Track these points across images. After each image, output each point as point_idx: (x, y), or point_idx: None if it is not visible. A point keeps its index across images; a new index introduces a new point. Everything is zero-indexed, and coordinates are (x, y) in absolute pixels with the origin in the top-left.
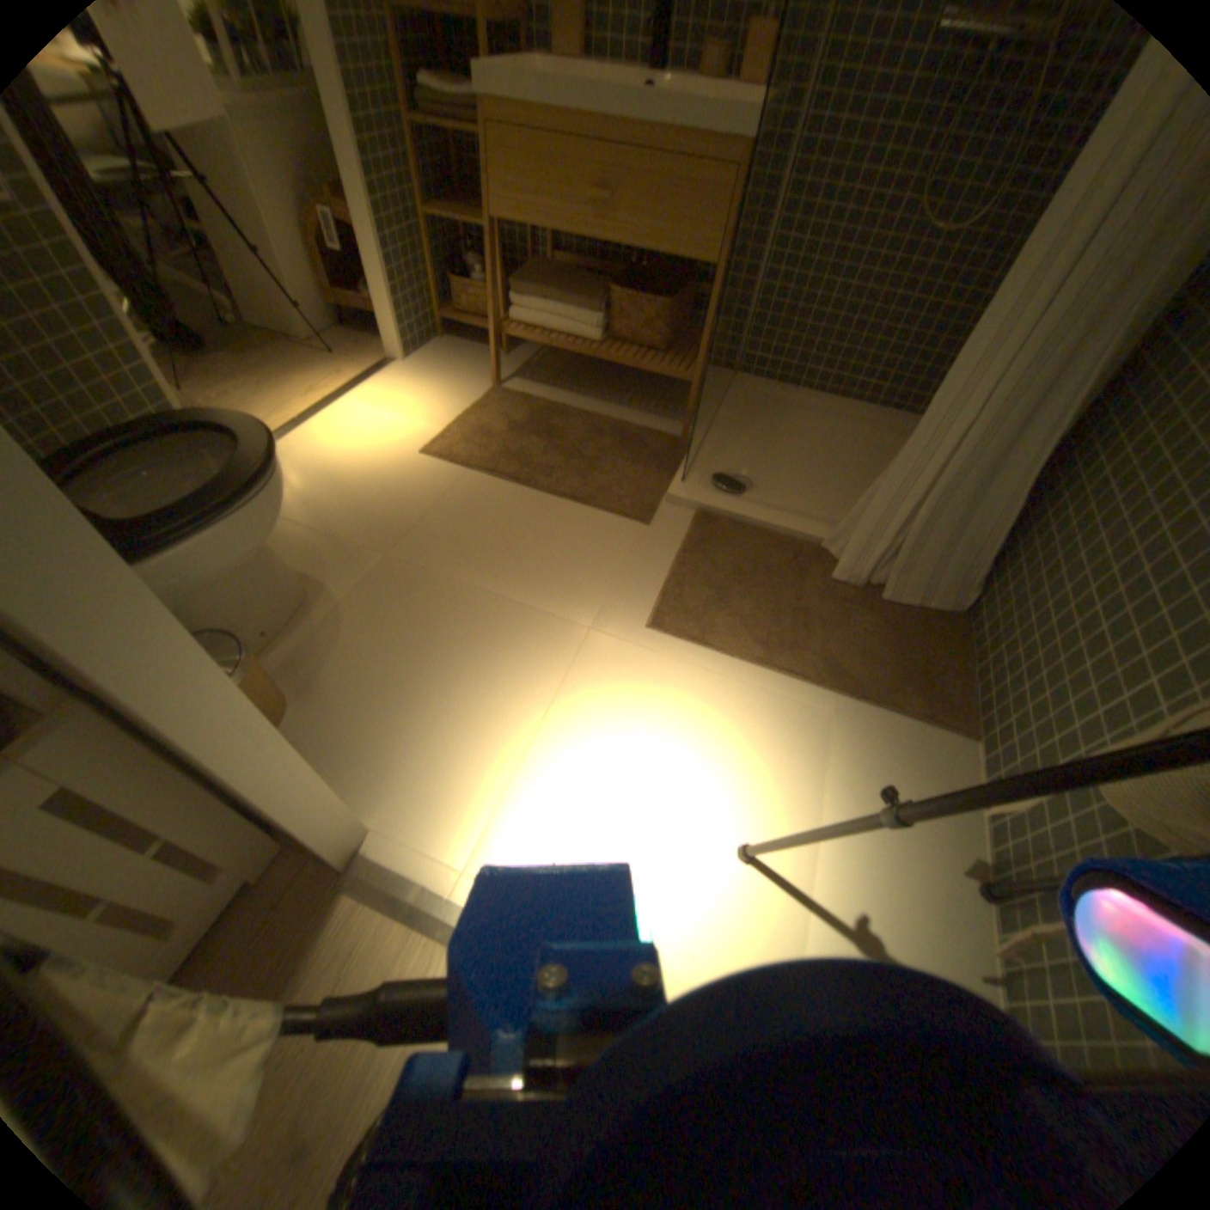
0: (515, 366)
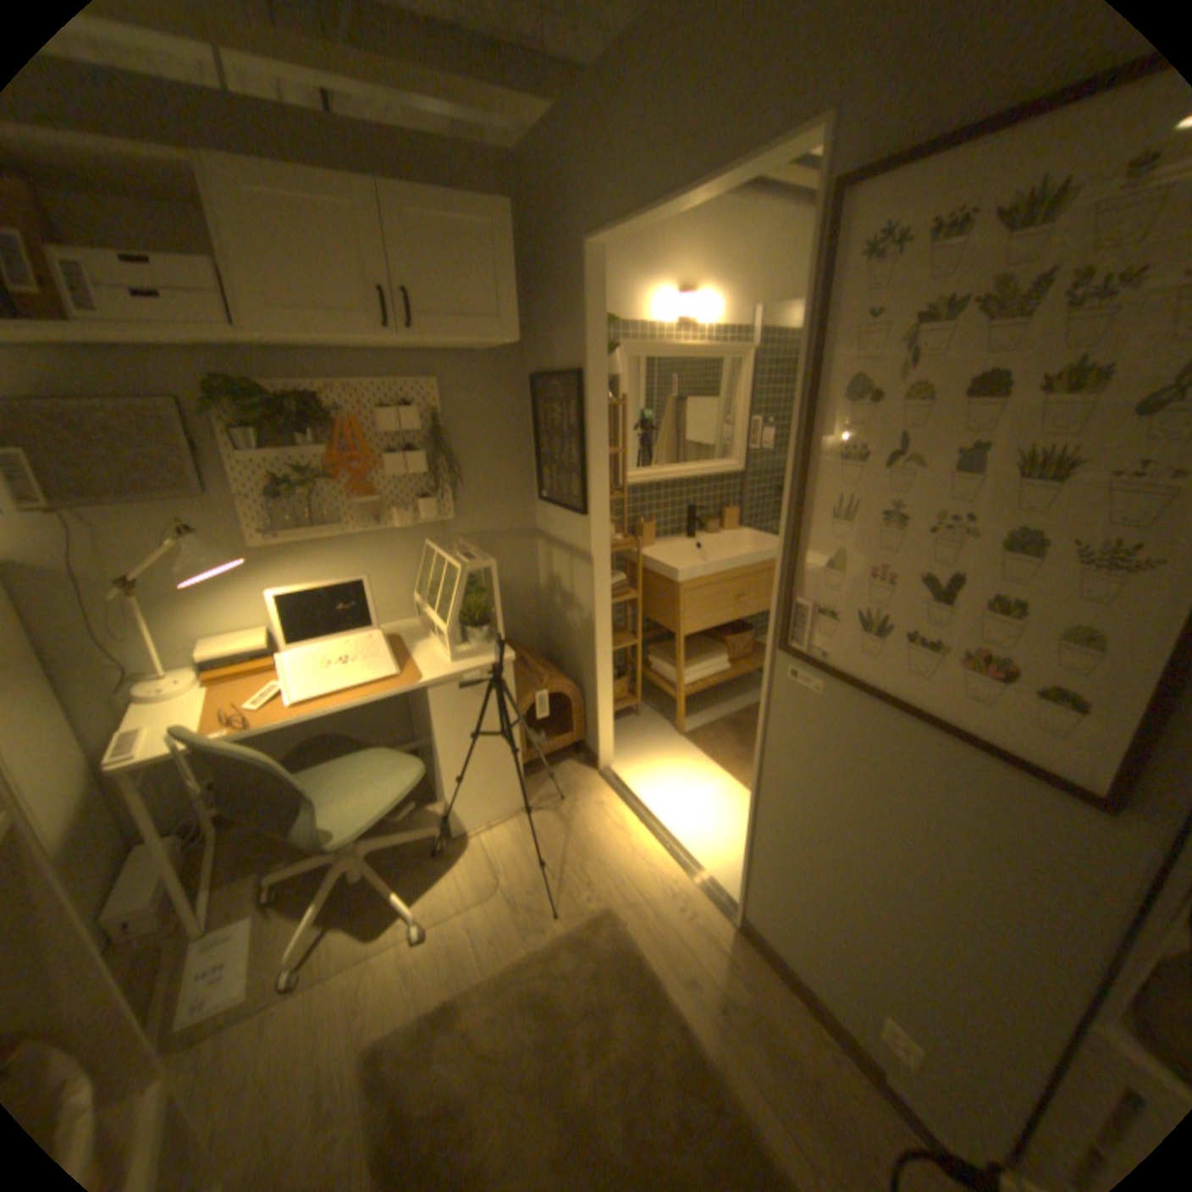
0: (658, 718)
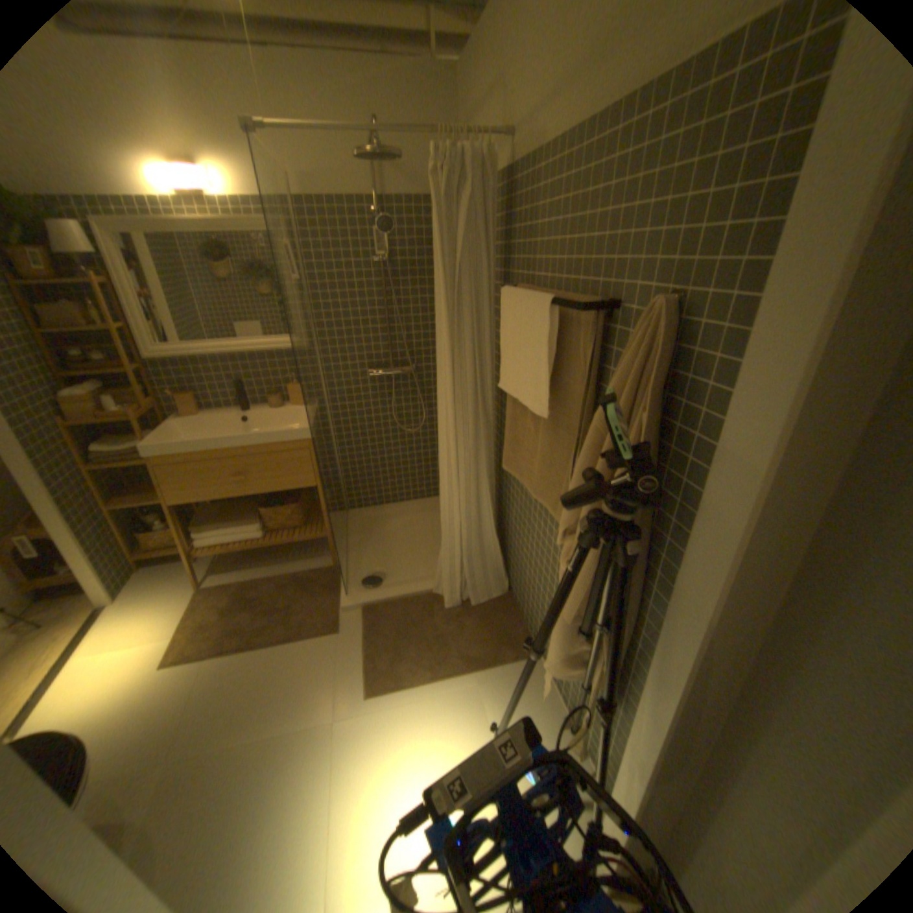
0: (203, 569)
